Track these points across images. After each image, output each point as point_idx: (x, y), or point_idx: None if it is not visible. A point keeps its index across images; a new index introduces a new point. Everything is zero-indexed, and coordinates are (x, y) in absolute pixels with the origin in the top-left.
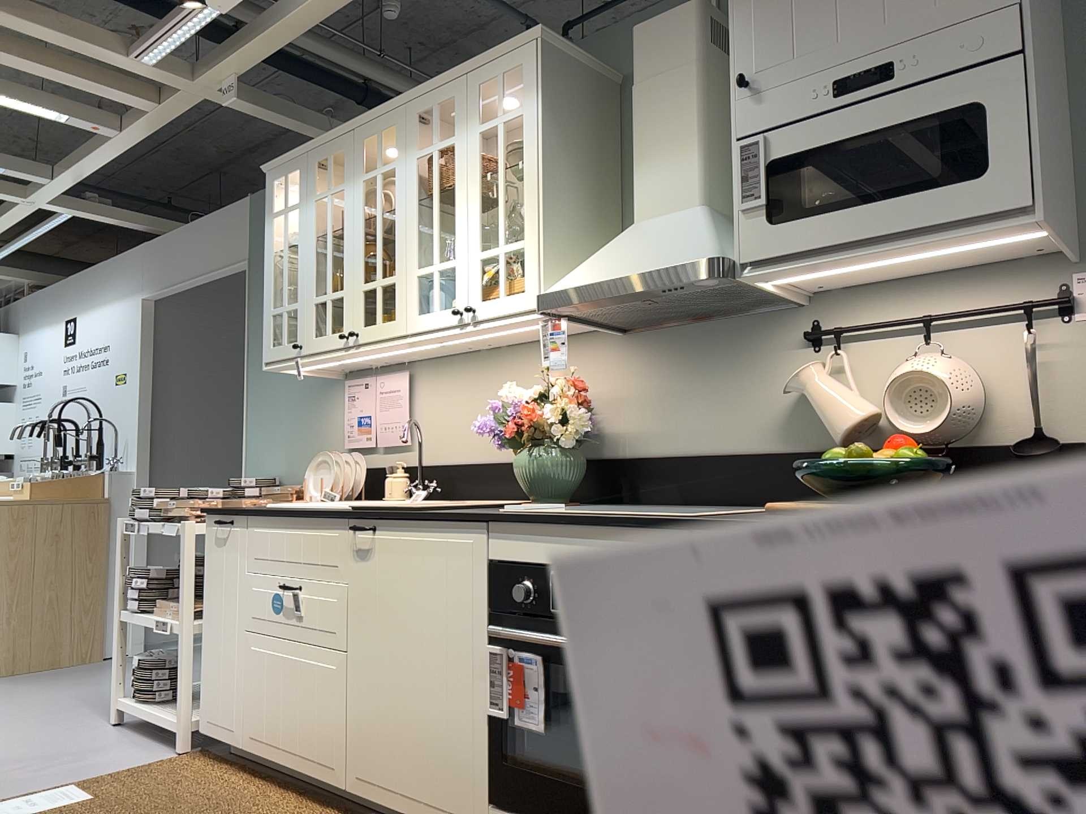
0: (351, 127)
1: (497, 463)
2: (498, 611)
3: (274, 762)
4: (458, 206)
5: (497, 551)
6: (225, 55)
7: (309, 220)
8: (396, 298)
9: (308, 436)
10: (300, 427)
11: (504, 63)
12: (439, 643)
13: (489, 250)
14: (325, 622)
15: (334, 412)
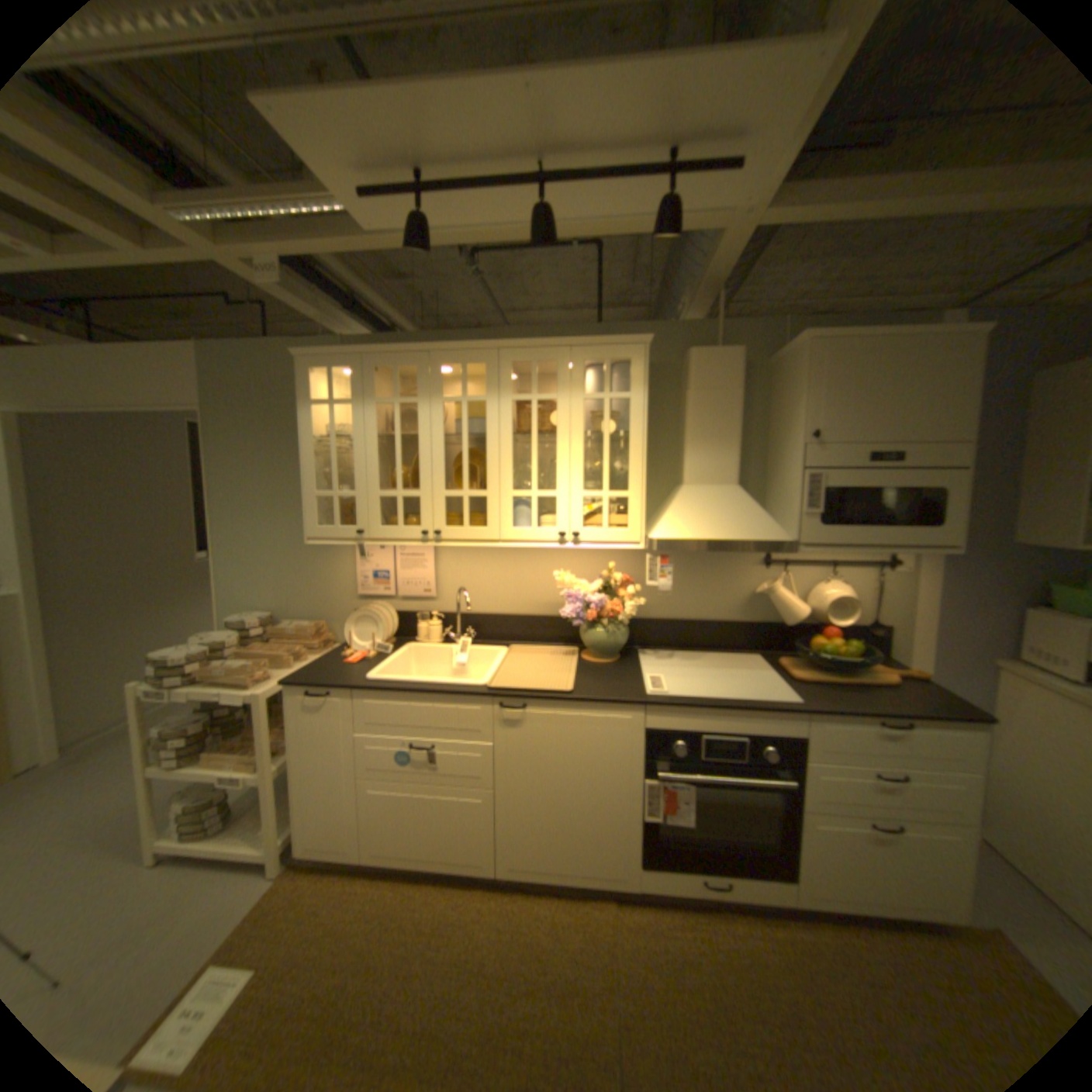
0: (427, 349)
1: (526, 616)
2: (653, 760)
3: (406, 870)
4: (561, 453)
5: (654, 723)
6: (272, 232)
7: (366, 419)
8: (489, 512)
9: (305, 581)
10: (292, 571)
11: (613, 351)
12: (598, 781)
13: (594, 494)
14: (468, 771)
15: (340, 564)
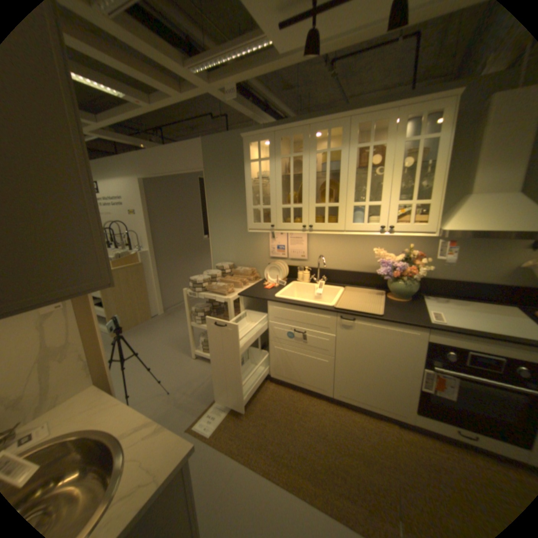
0: (308, 123)
1: (355, 272)
2: (432, 360)
3: (291, 384)
4: (386, 177)
5: (436, 340)
6: (233, 70)
7: (276, 167)
8: (339, 215)
9: (247, 249)
10: (242, 245)
11: (431, 105)
12: (395, 364)
13: (406, 202)
14: (322, 347)
15: (262, 241)
